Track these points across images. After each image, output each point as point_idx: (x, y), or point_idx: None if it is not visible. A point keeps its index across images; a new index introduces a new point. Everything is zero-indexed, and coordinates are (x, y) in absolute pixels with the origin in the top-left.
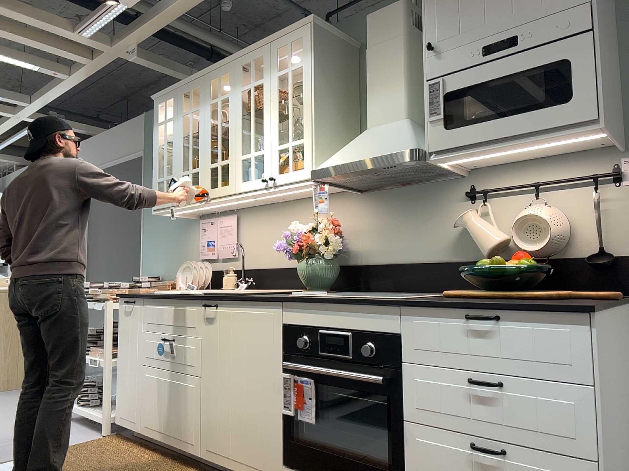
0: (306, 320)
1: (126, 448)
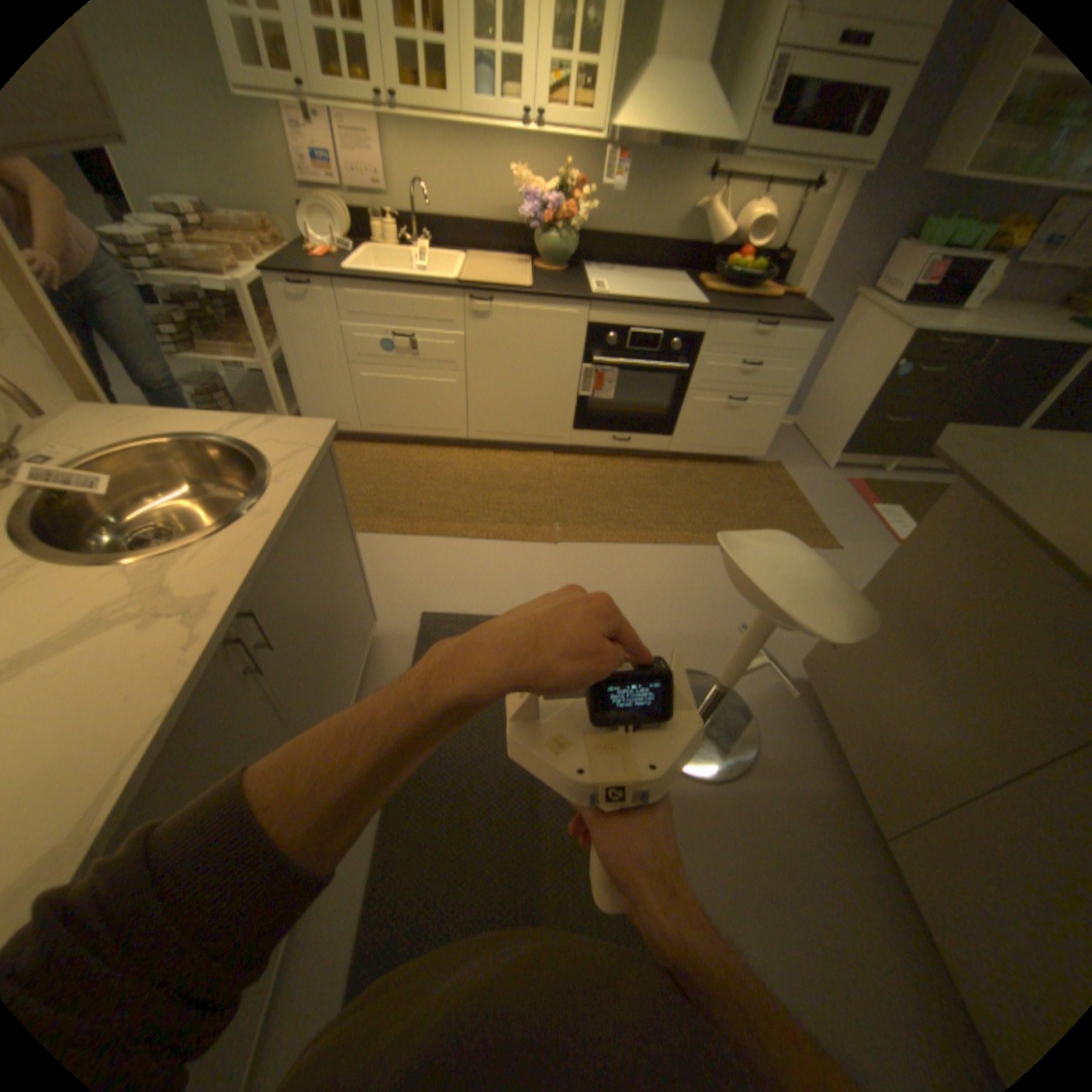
0: (617, 320)
1: (351, 450)
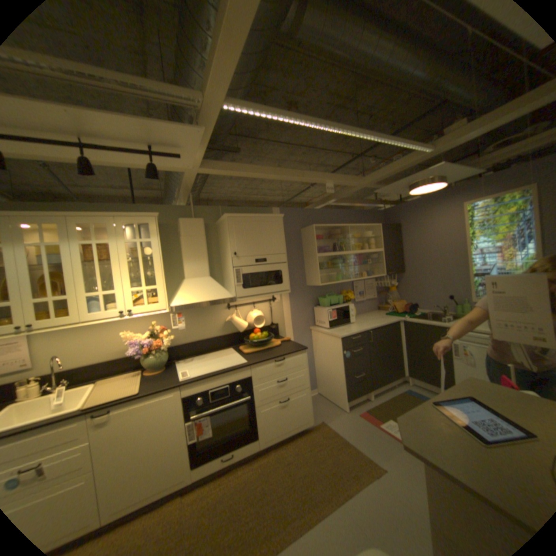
0: (199, 389)
1: None
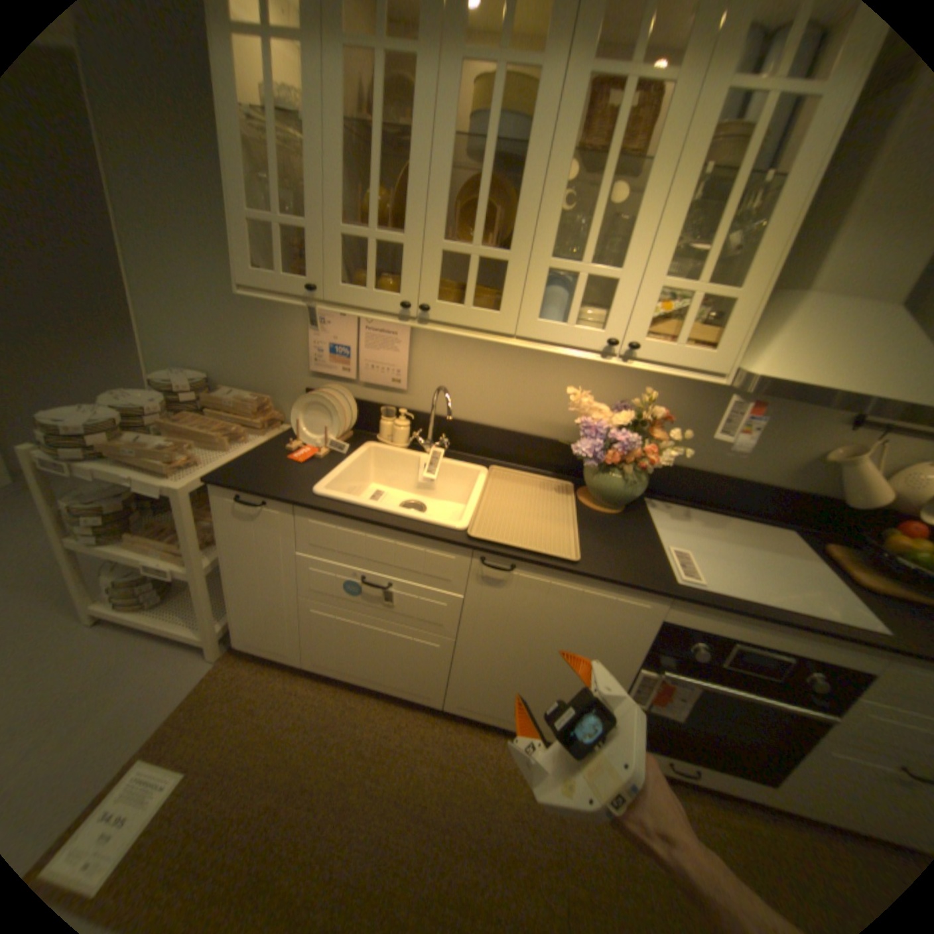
0: (716, 628)
1: (279, 688)
